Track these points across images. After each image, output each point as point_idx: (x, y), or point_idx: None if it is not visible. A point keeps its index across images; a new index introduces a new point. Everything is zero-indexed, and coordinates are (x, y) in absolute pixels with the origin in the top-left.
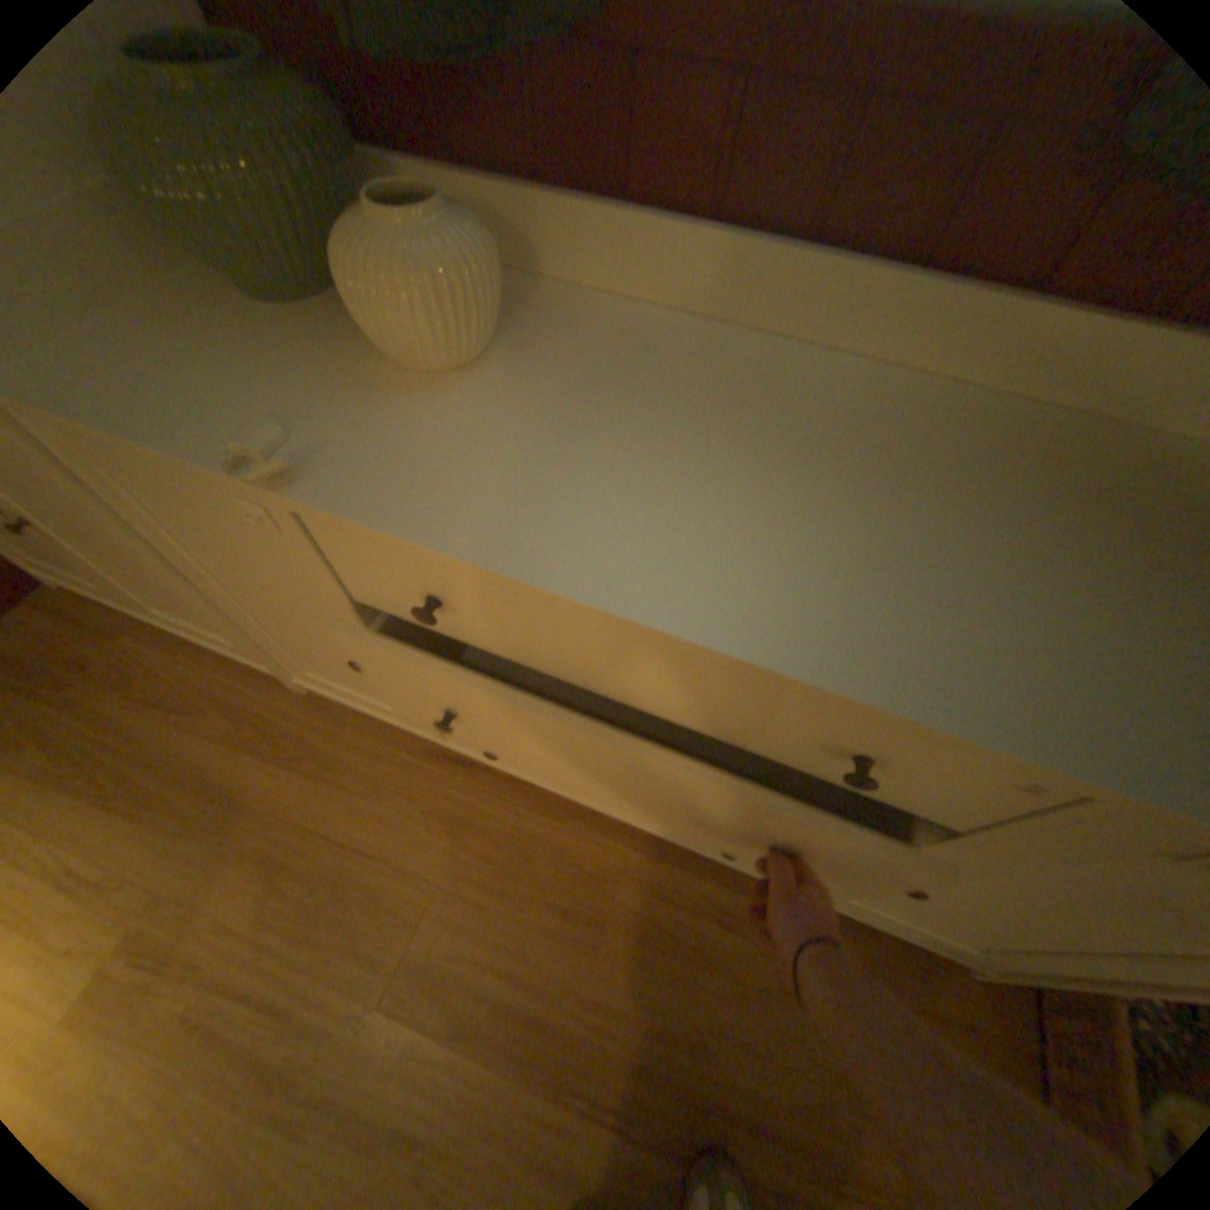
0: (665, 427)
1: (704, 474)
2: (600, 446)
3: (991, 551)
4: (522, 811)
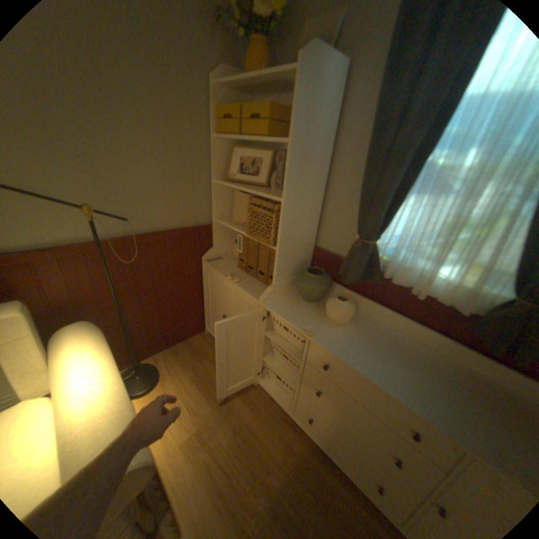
0: (381, 349)
1: (388, 360)
2: (367, 348)
3: (452, 398)
4: (309, 453)
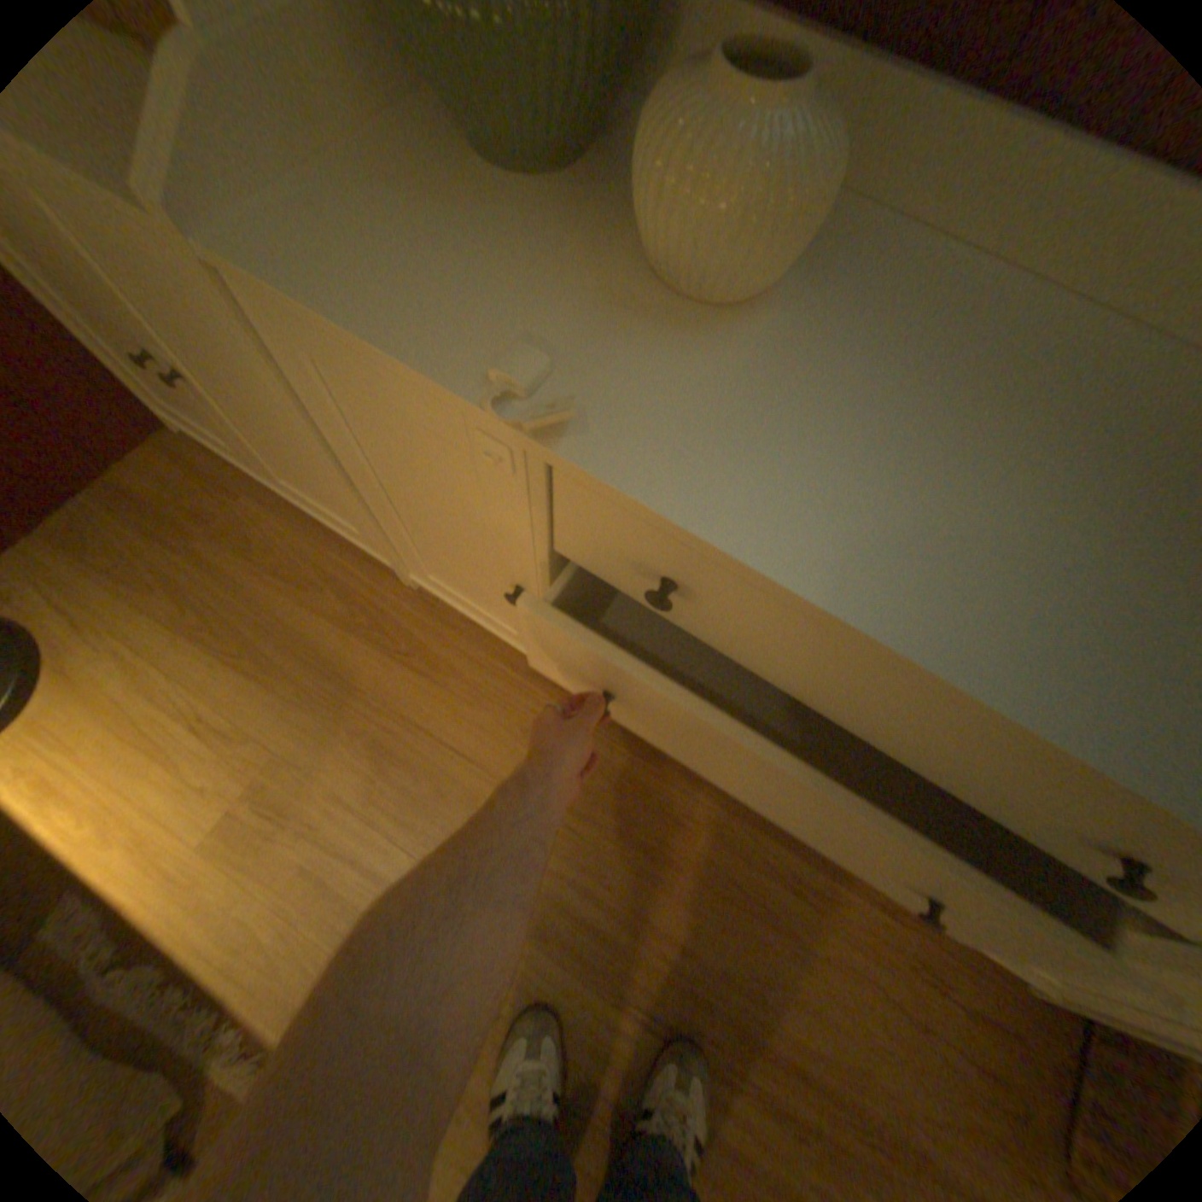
0: (993, 431)
1: (1042, 506)
2: (916, 445)
3: None
4: (617, 748)
